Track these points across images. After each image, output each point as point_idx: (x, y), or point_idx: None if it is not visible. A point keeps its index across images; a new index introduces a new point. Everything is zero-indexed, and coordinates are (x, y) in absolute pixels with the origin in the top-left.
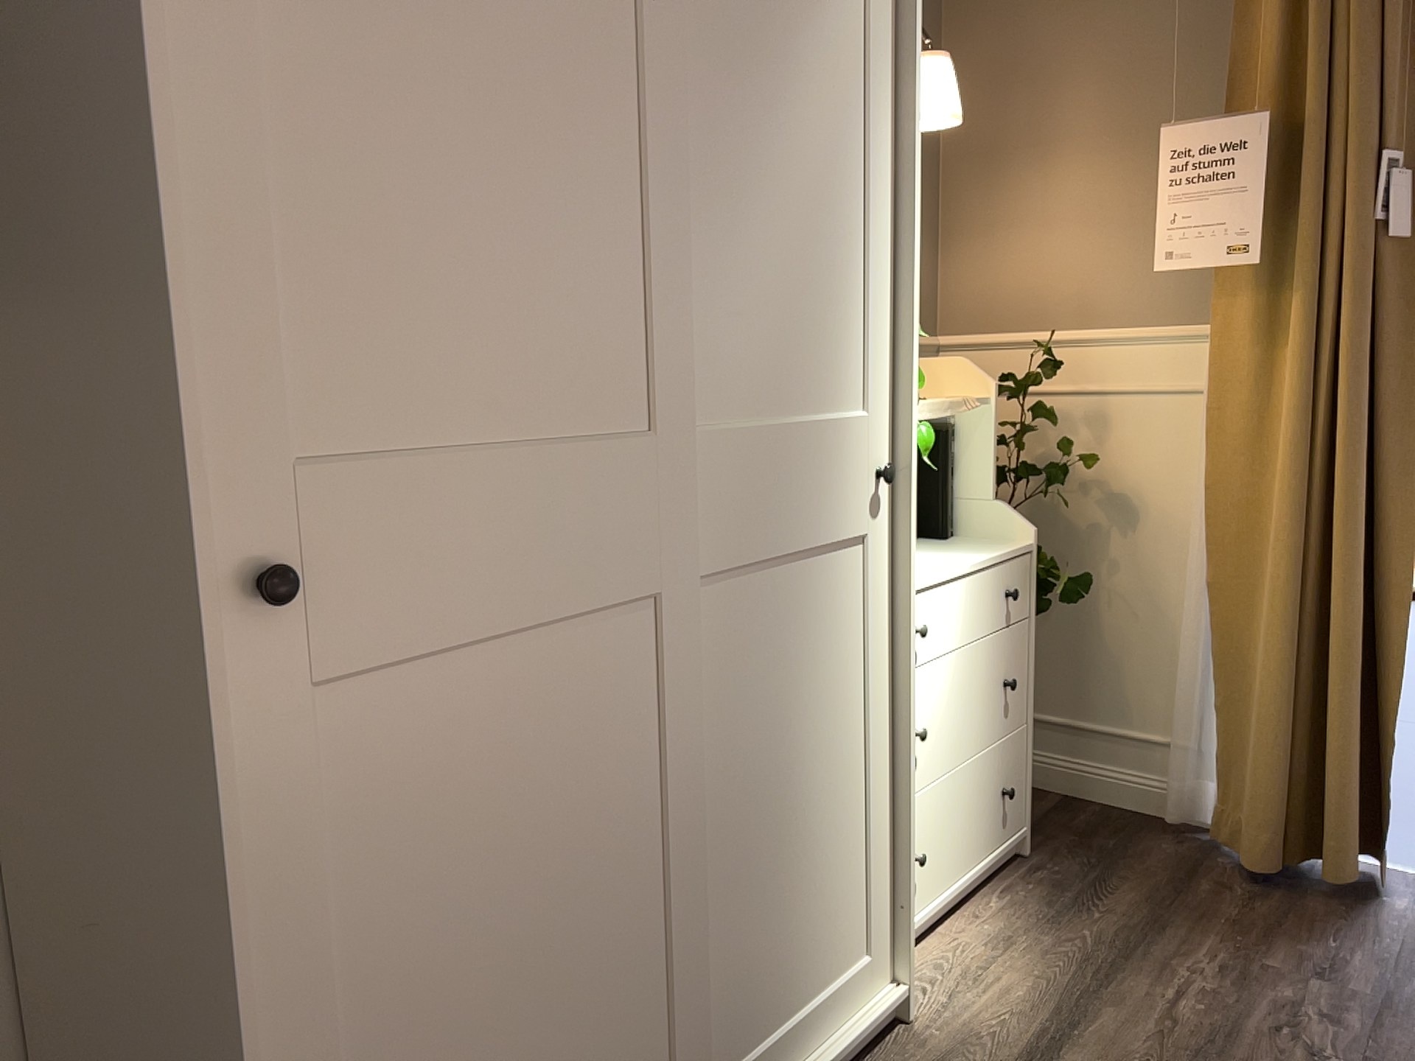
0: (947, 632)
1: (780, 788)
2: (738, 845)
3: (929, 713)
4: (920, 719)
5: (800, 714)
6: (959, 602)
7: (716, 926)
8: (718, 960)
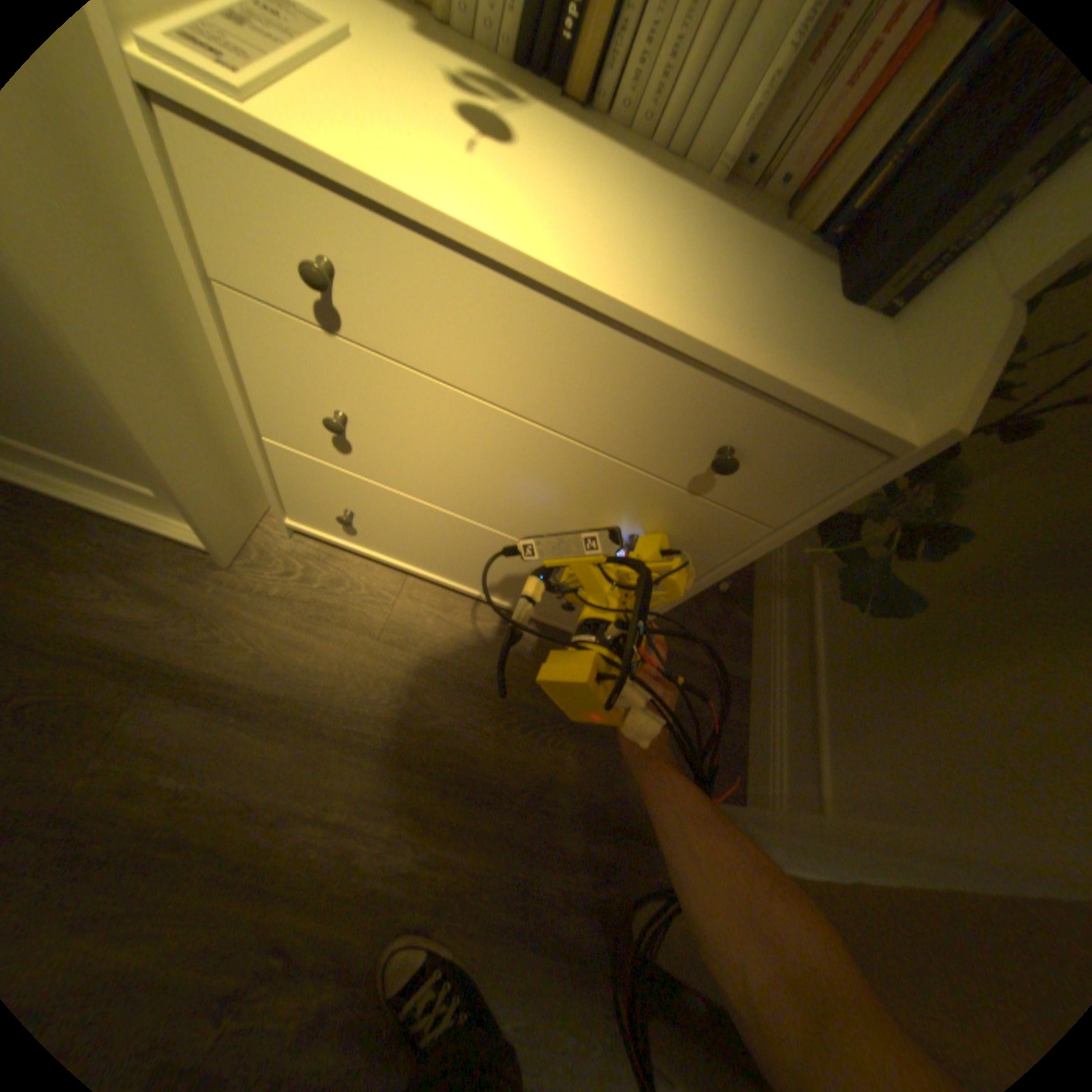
0: (452, 345)
1: None
2: None
3: (382, 417)
4: (352, 404)
5: None
6: (515, 326)
7: None
8: None
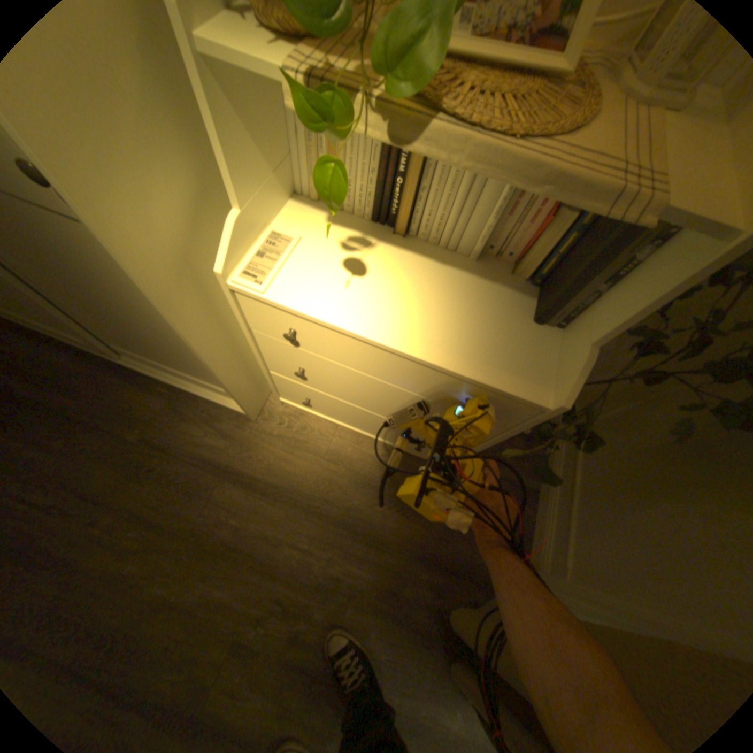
0: (343, 355)
1: (91, 300)
2: (69, 298)
3: (319, 371)
4: (306, 366)
5: (82, 281)
6: (367, 353)
7: (78, 312)
8: (90, 322)
